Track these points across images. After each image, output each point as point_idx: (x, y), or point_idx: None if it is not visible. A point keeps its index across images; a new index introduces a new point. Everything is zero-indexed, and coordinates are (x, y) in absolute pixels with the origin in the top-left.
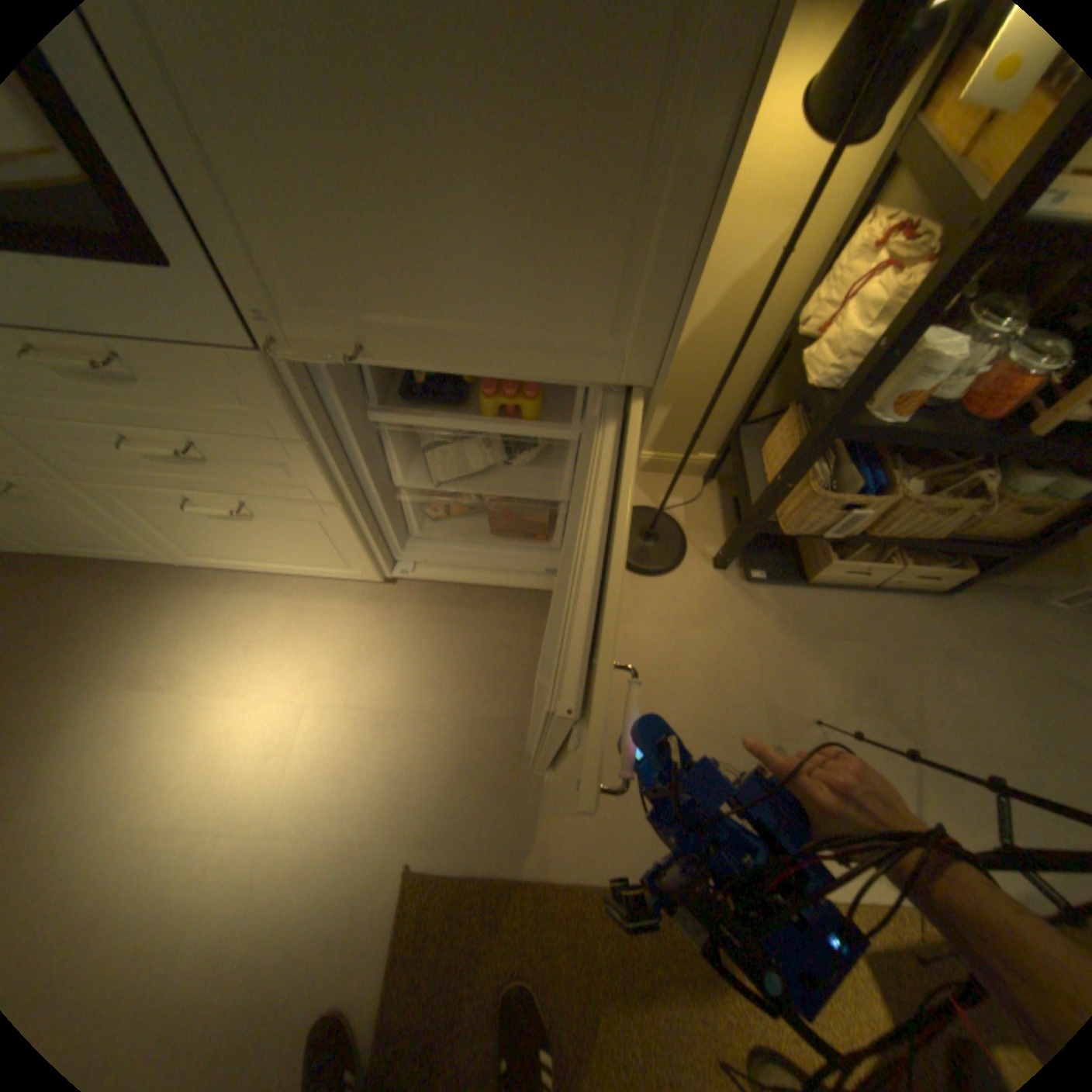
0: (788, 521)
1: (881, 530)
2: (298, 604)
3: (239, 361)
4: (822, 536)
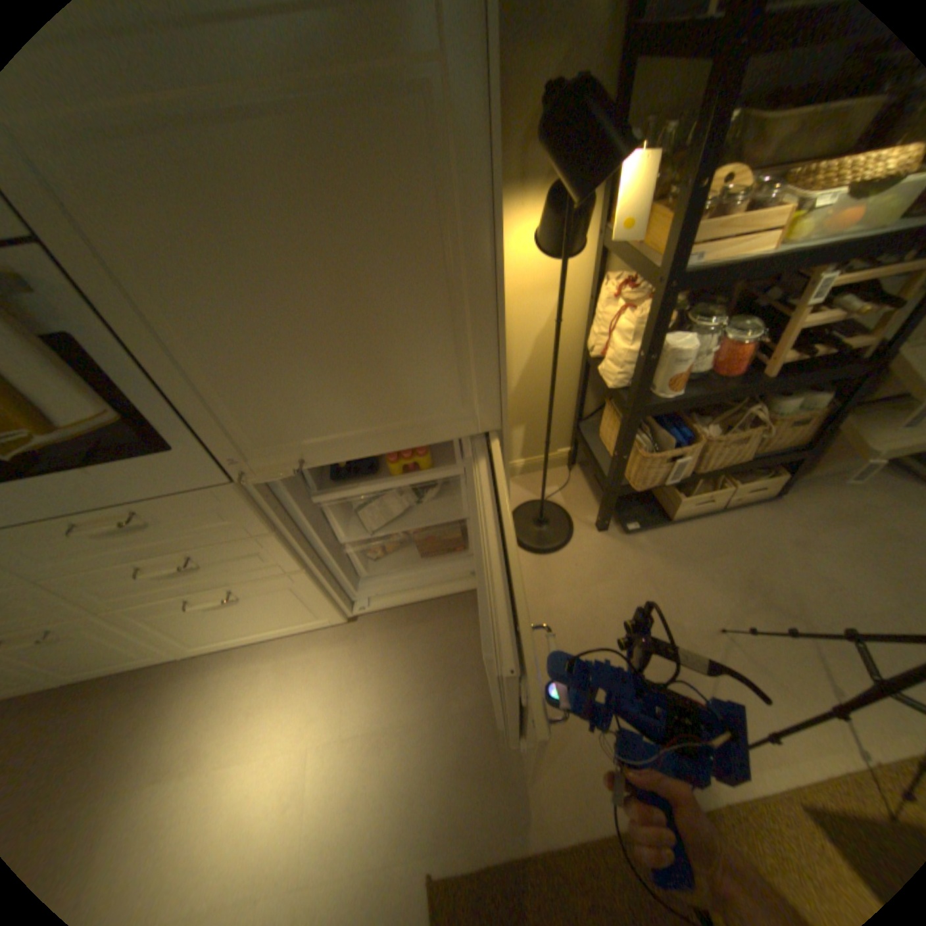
0: (635, 482)
1: (704, 467)
2: (282, 662)
3: (220, 493)
4: (664, 484)
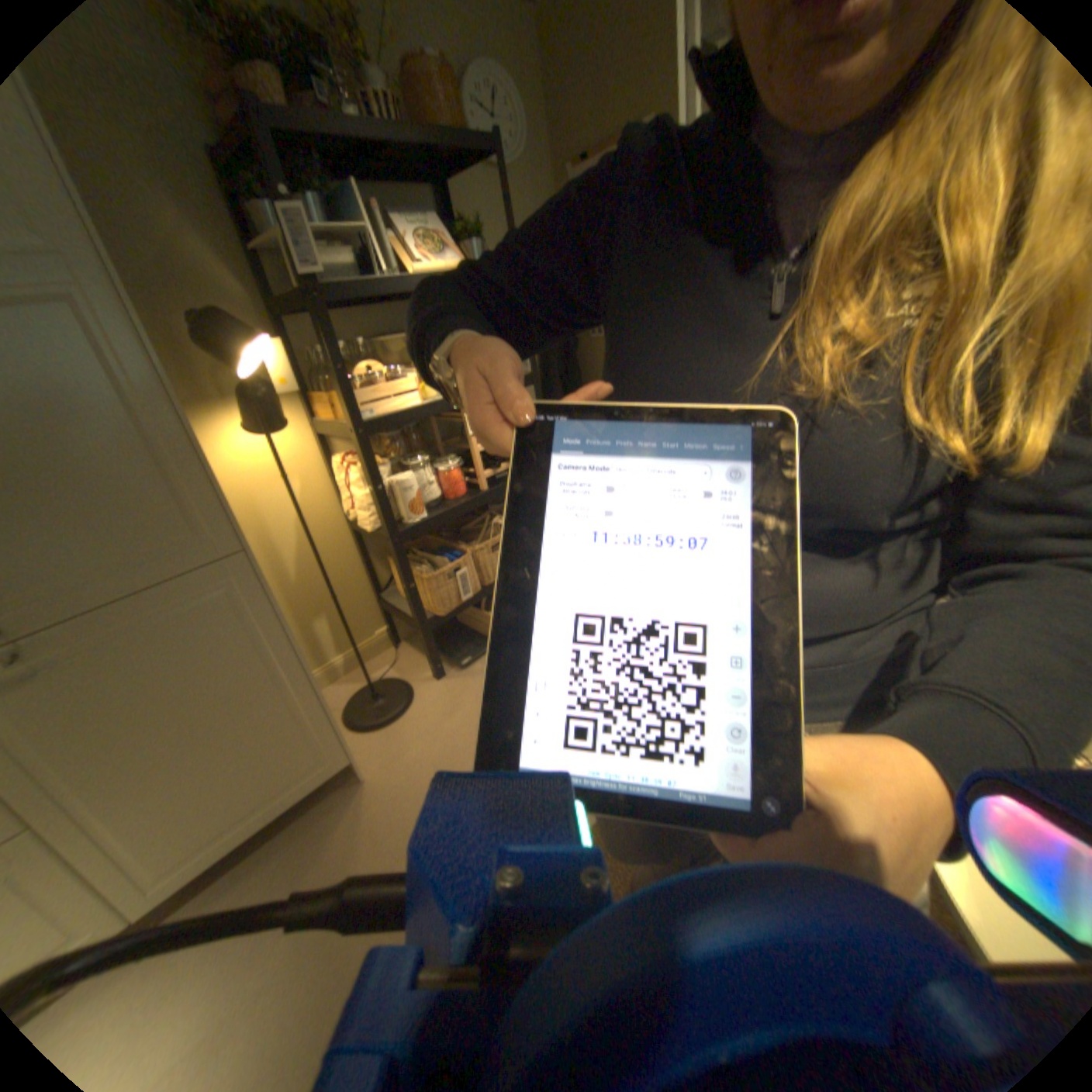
0: (437, 609)
1: (488, 579)
2: None
3: None
4: (464, 604)
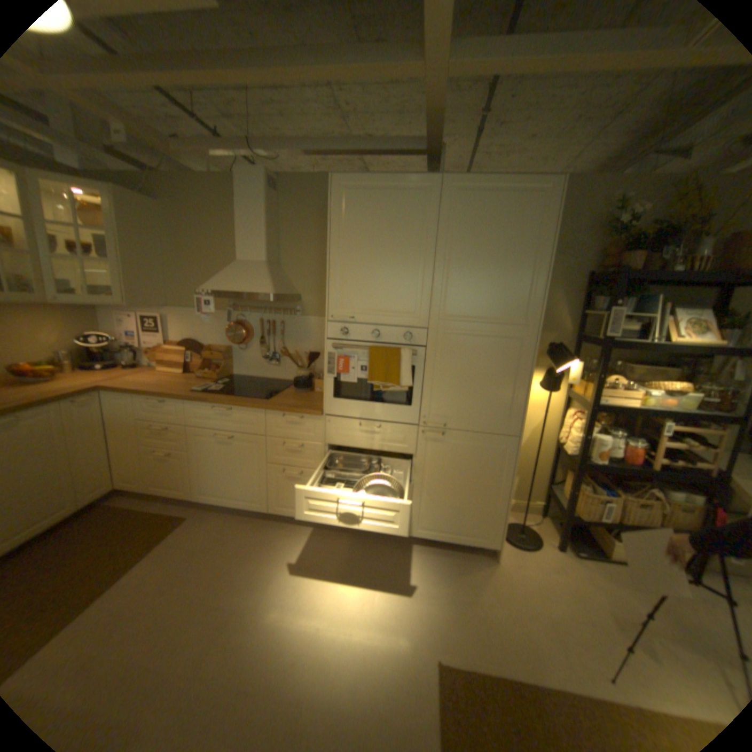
0: (584, 514)
1: (628, 520)
2: (367, 547)
3: (412, 428)
4: (603, 523)
